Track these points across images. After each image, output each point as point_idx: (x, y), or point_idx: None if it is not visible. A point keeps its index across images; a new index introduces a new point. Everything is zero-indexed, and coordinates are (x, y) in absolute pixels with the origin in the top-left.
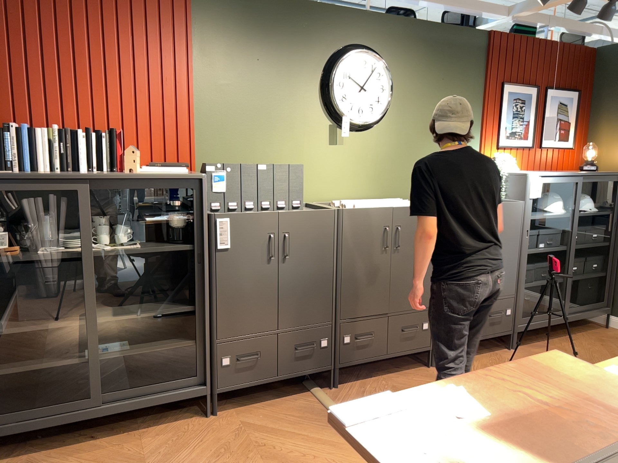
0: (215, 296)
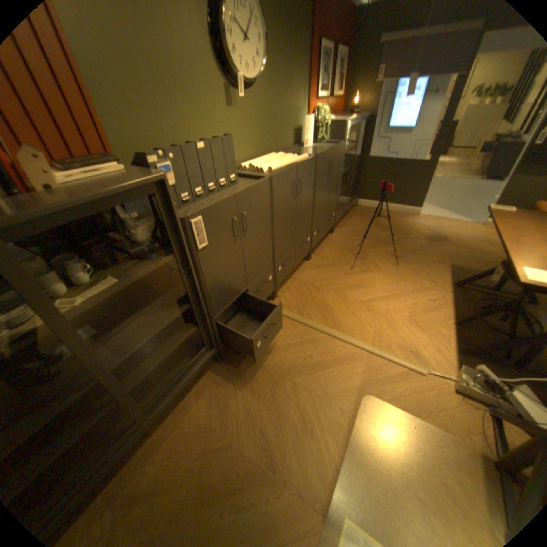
0: (207, 288)
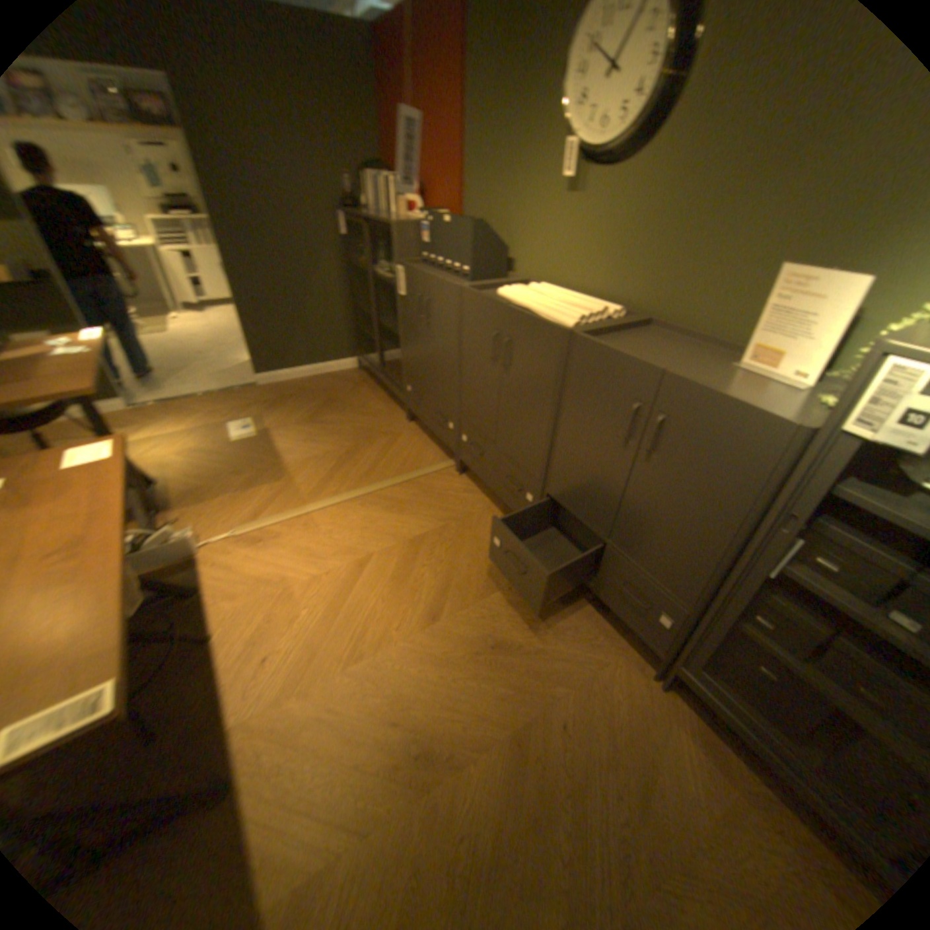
0: (401, 334)
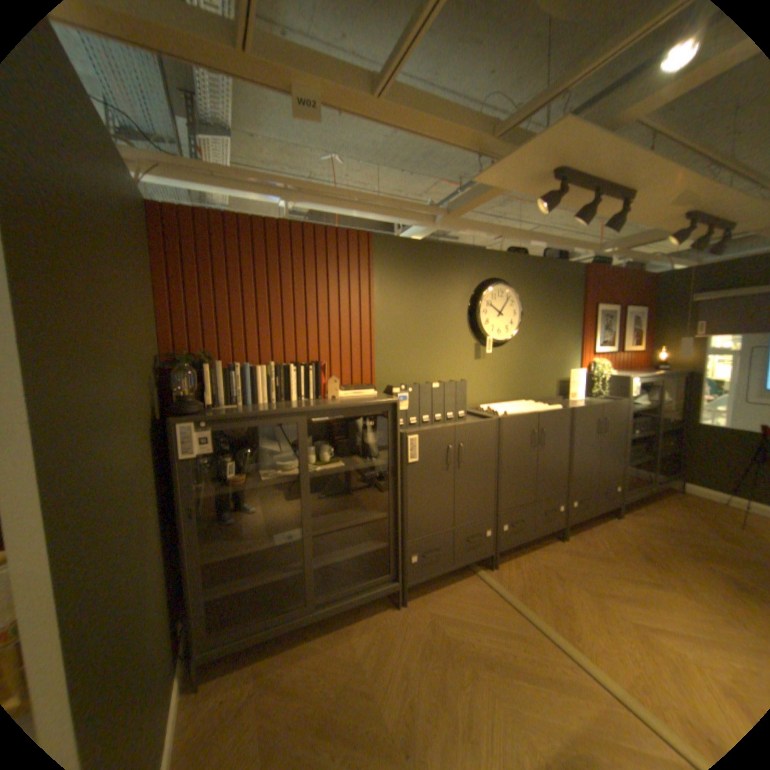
0: (408, 504)
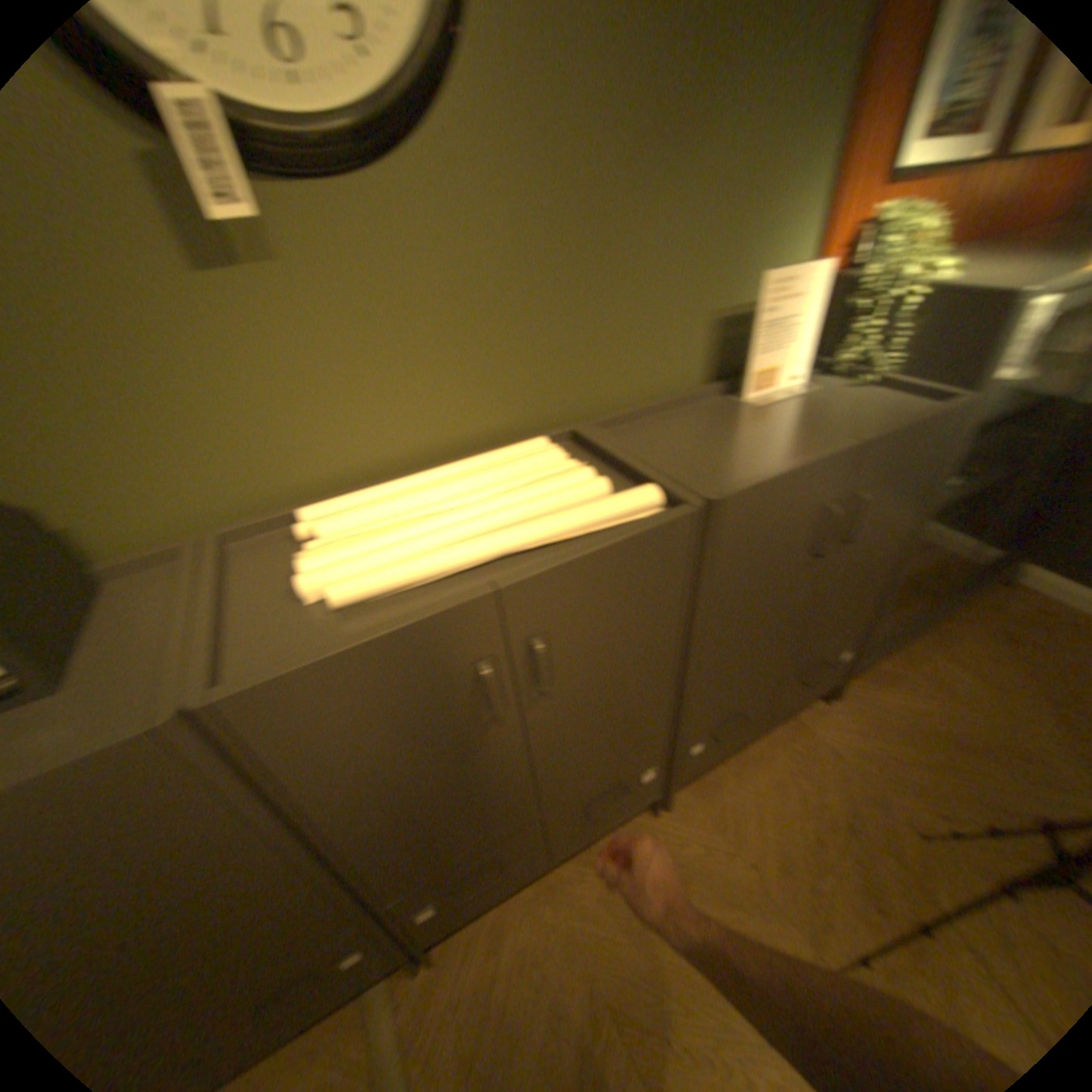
0: None
